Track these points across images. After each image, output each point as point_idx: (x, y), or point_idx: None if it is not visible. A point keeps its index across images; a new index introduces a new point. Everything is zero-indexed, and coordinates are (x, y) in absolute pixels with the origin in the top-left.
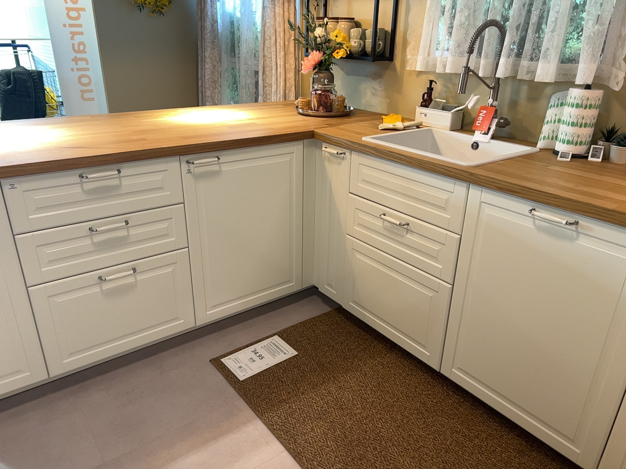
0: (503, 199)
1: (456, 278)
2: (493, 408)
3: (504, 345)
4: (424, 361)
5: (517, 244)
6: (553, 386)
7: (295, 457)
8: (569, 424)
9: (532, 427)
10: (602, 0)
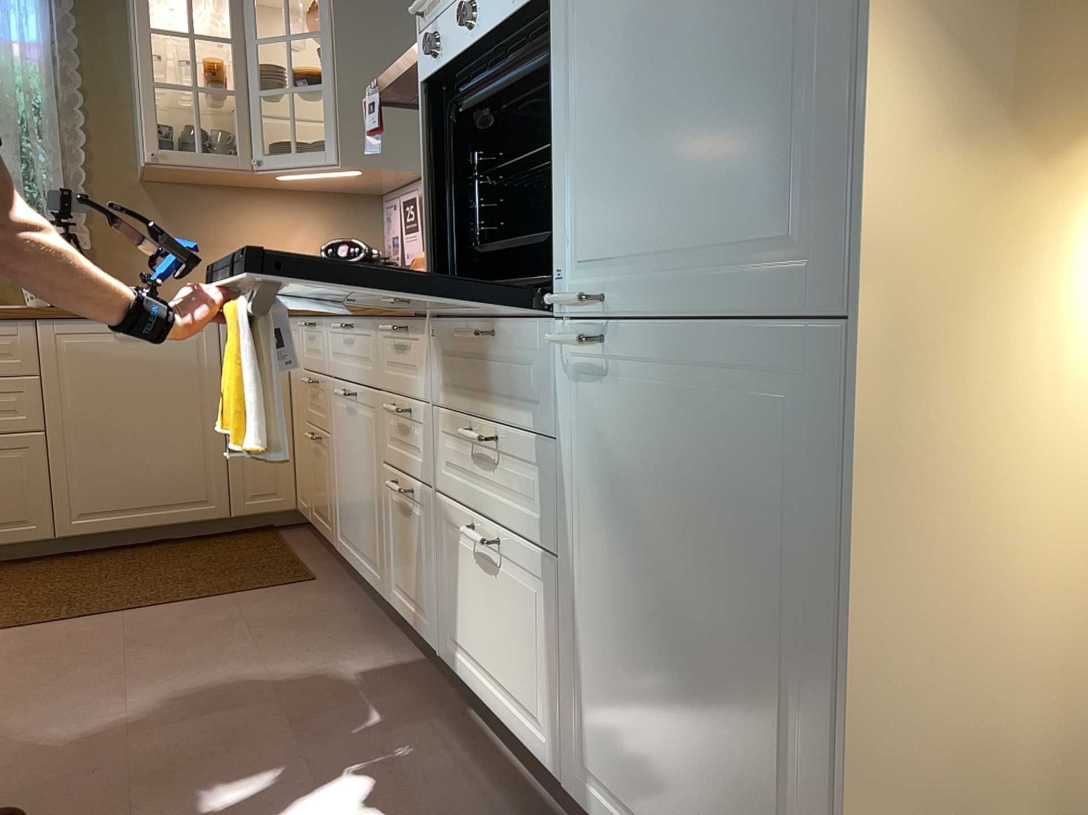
0: (79, 325)
1: (46, 423)
2: (131, 529)
3: (122, 458)
4: (31, 541)
5: (106, 359)
6: (177, 466)
7: (16, 629)
8: (199, 489)
9: (172, 517)
10: (56, 175)
